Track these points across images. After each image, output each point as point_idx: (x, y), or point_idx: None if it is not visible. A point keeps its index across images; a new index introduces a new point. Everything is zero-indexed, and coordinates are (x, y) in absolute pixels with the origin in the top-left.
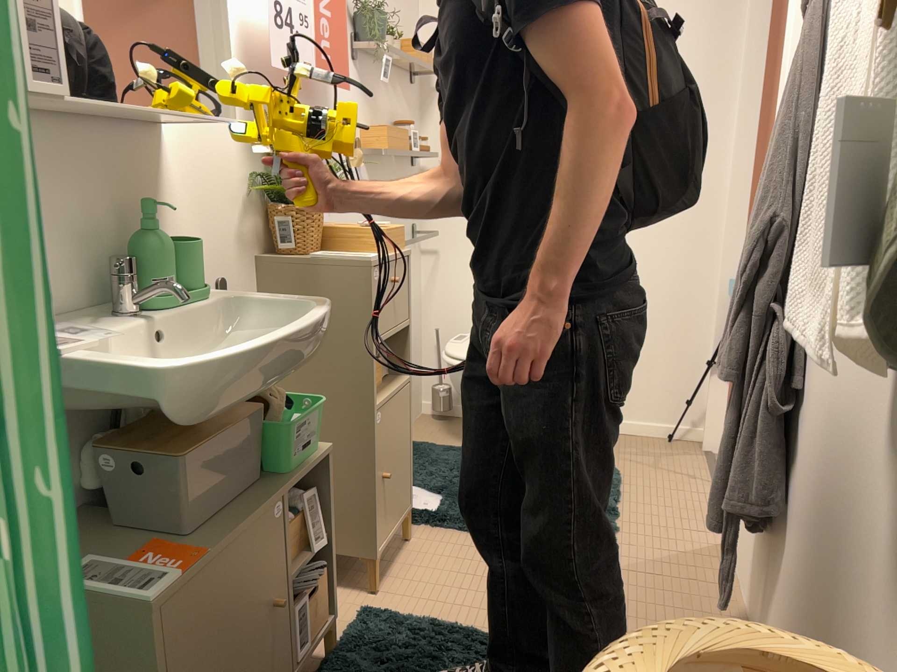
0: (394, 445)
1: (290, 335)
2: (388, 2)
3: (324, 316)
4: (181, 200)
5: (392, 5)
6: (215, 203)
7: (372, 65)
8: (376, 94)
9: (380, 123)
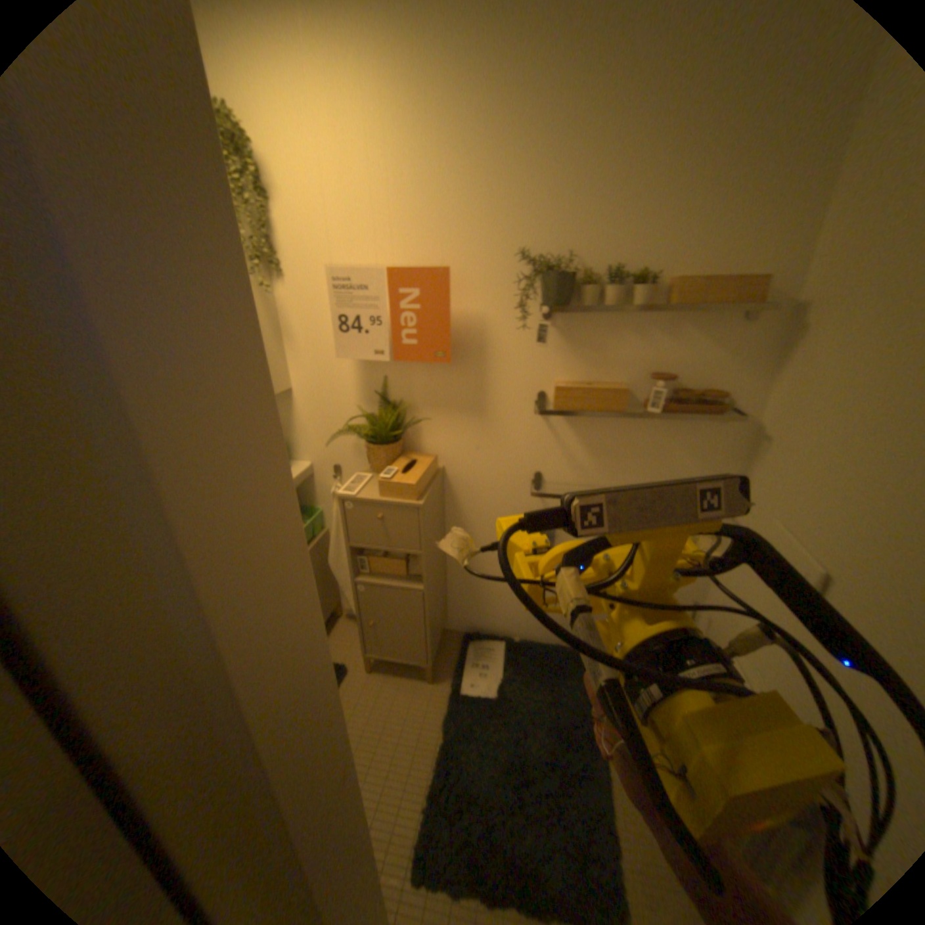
0: (388, 615)
1: None
2: (672, 224)
3: None
4: (304, 423)
5: (689, 223)
6: (330, 427)
7: (600, 313)
8: (604, 344)
9: (610, 373)
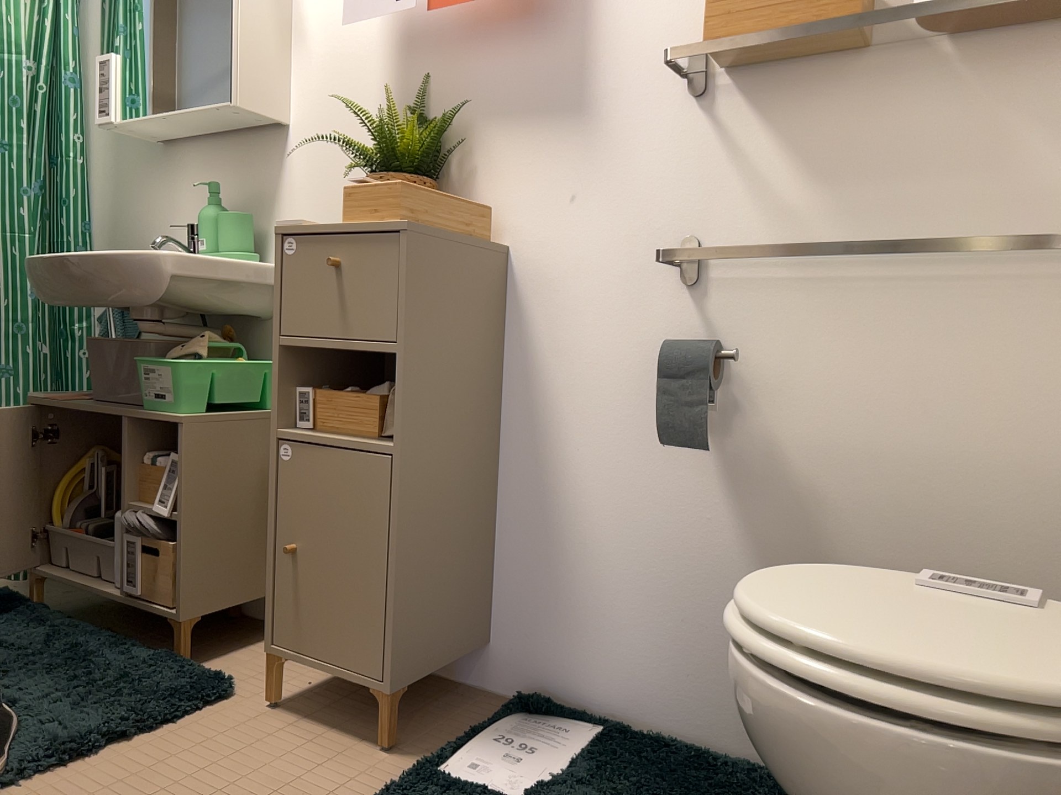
0: (329, 519)
1: (70, 260)
2: None
3: (117, 259)
4: (301, 189)
5: None
6: (337, 190)
7: None
8: None
9: None
